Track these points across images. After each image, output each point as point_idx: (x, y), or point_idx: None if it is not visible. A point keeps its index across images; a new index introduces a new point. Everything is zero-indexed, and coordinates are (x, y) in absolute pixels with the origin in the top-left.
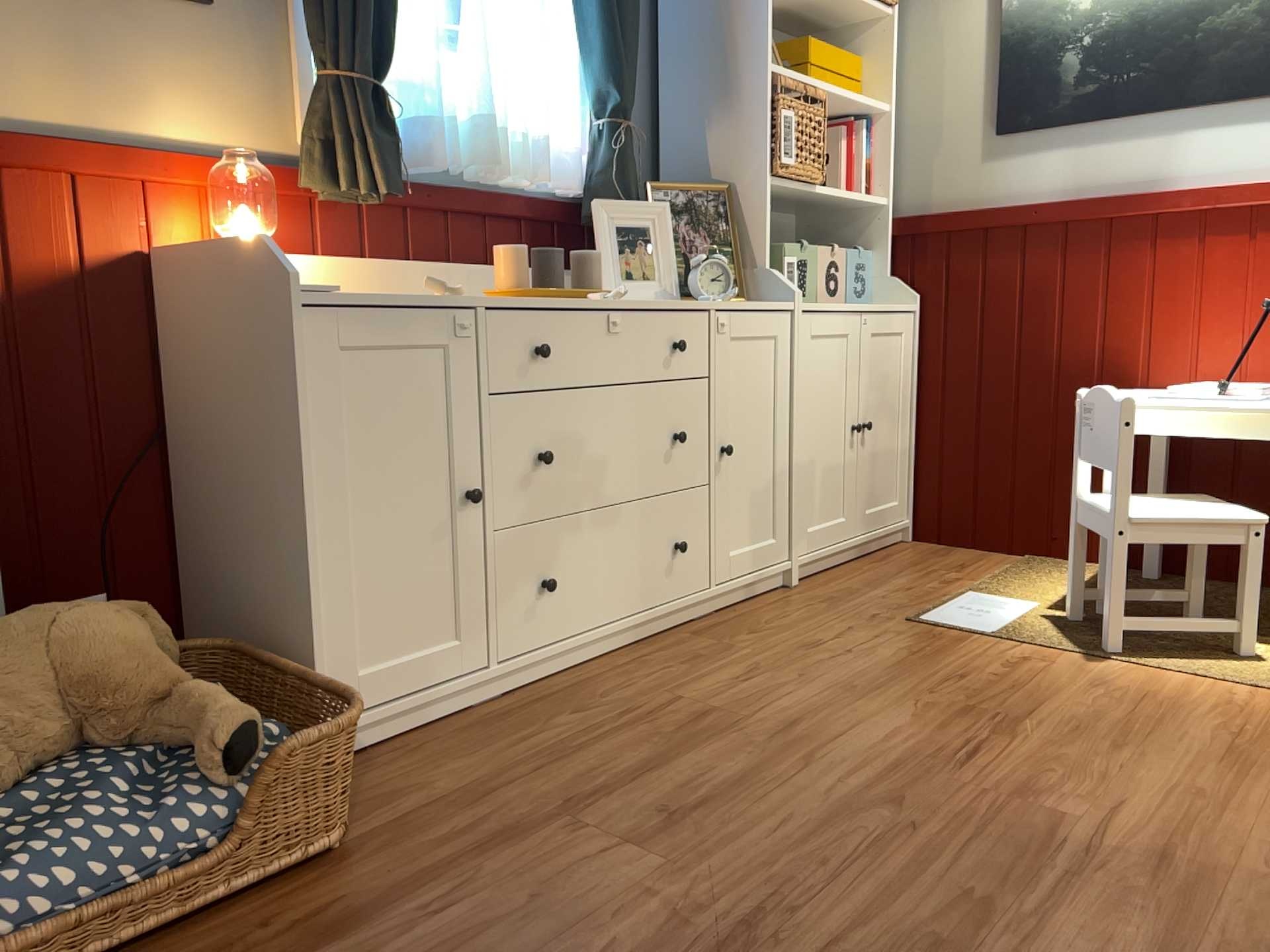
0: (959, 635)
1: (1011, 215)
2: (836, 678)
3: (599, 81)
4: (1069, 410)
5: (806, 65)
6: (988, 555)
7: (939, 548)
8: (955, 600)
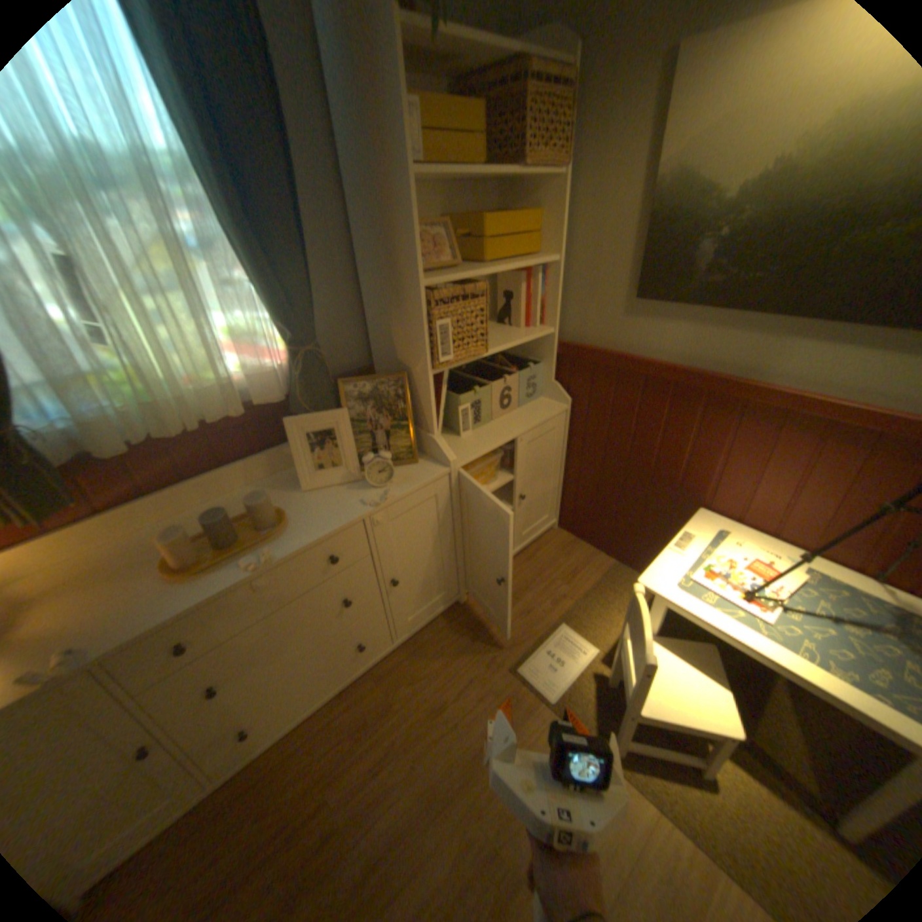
0: (531, 705)
1: (638, 366)
2: (430, 776)
3: (274, 318)
4: (656, 501)
5: (482, 240)
6: (595, 557)
7: (569, 542)
8: (548, 640)
